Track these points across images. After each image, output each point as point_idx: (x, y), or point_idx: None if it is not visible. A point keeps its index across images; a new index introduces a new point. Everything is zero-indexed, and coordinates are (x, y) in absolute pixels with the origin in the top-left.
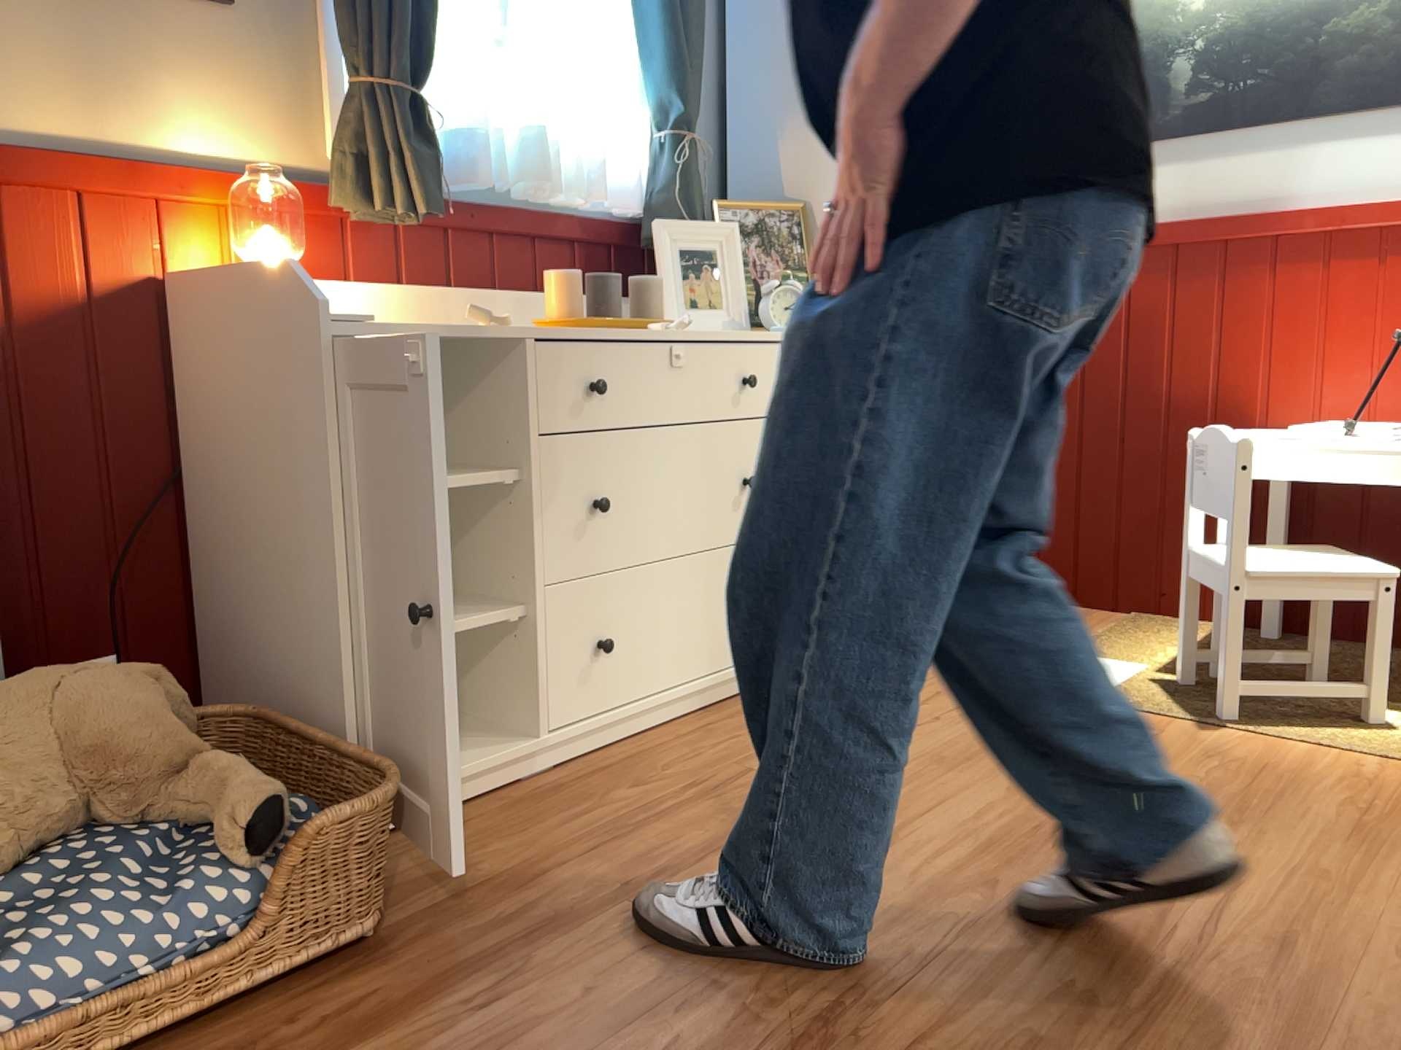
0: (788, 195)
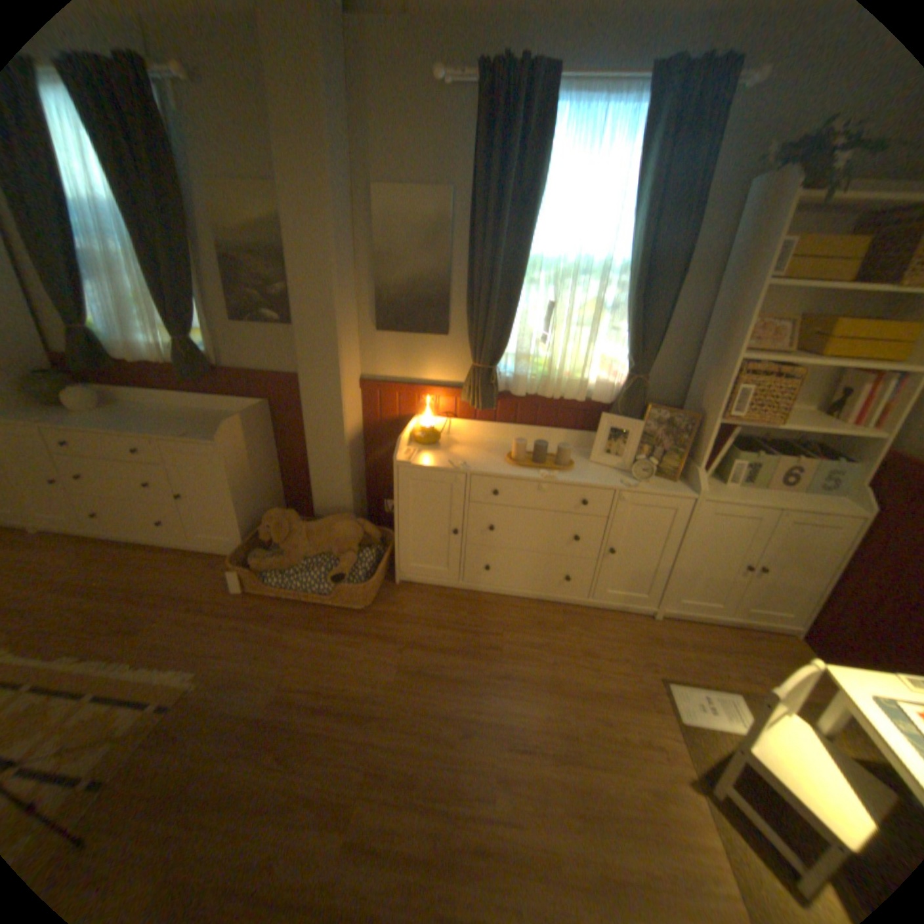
0: (702, 407)
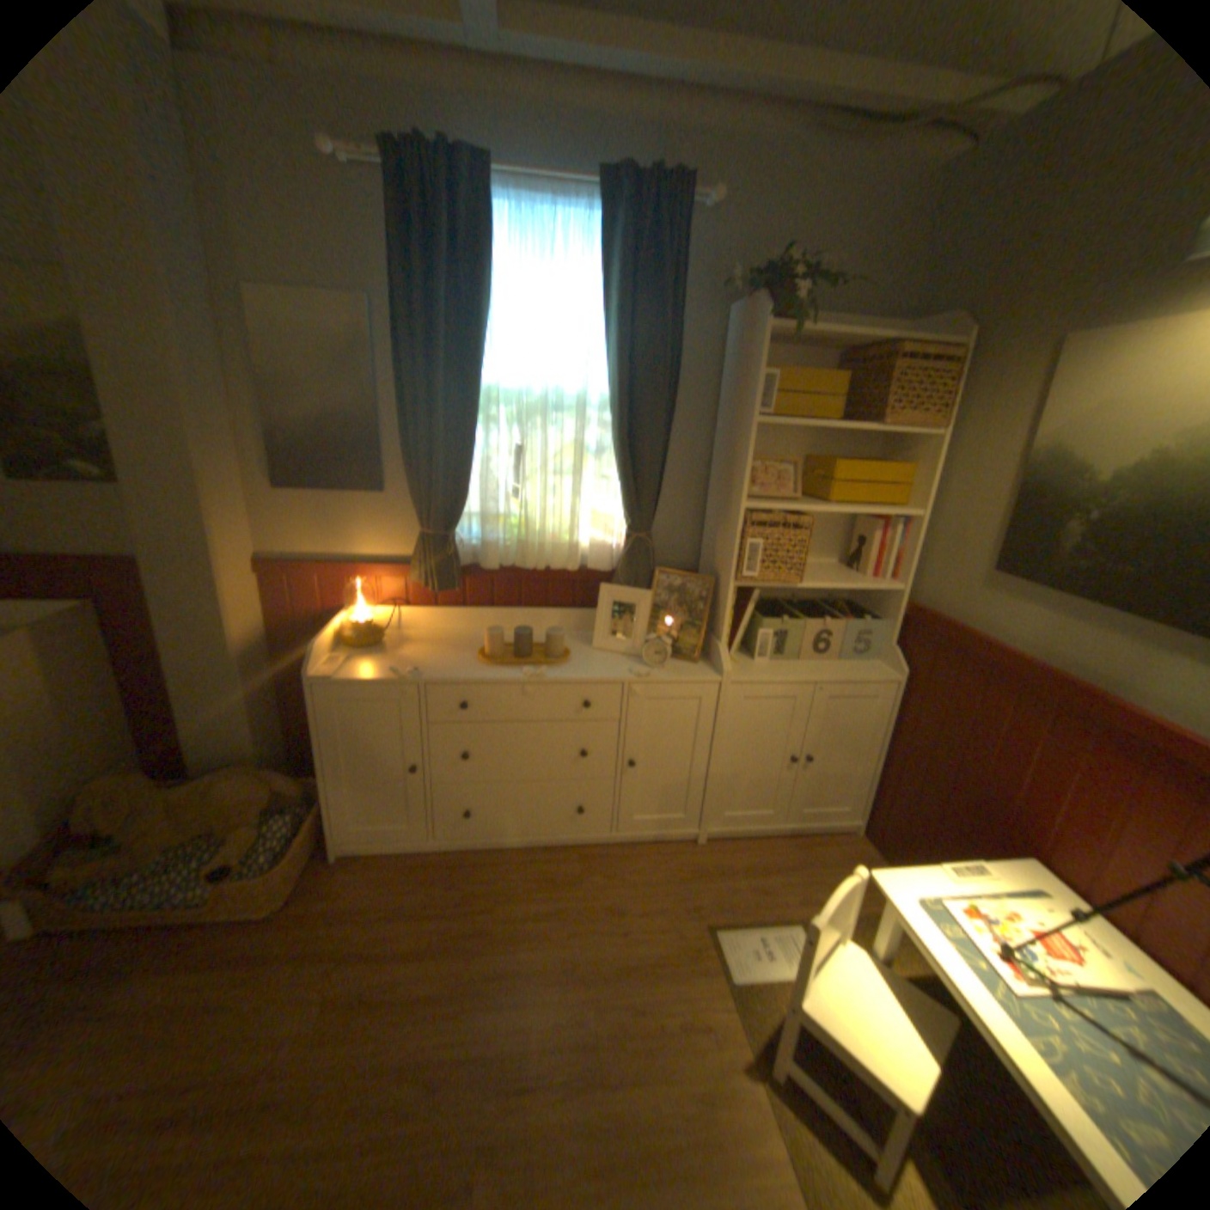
0: (714, 568)
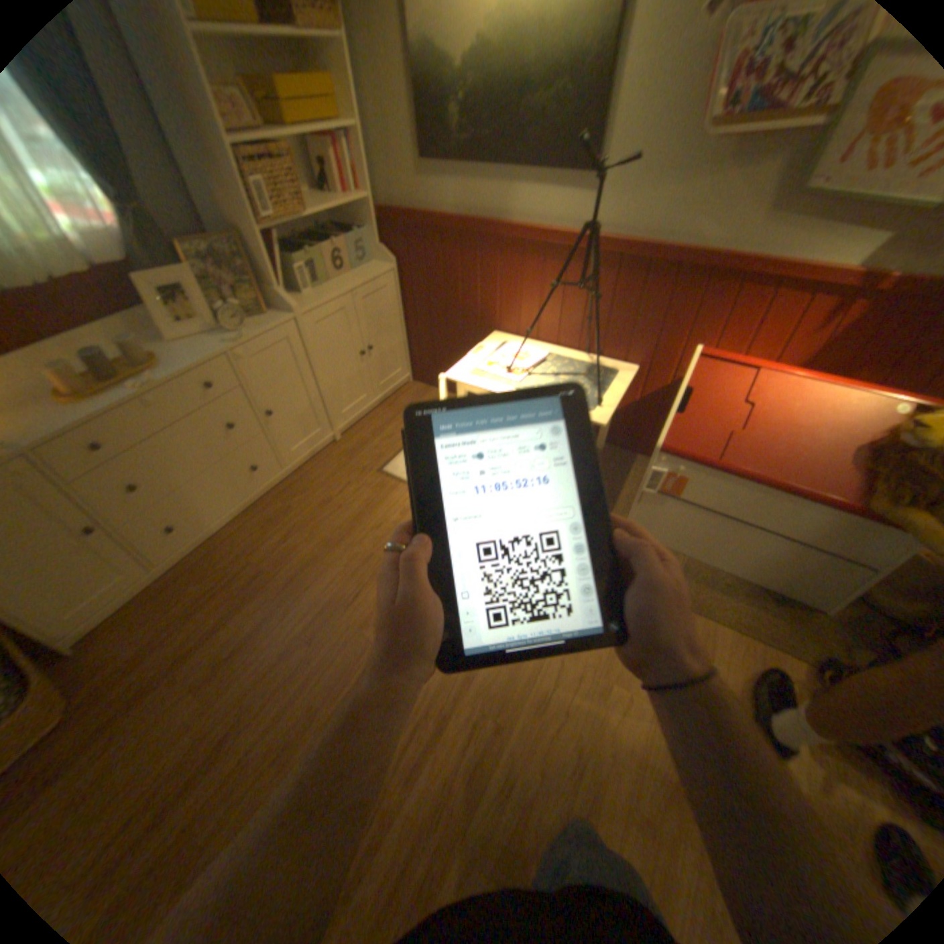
0: (228, 220)
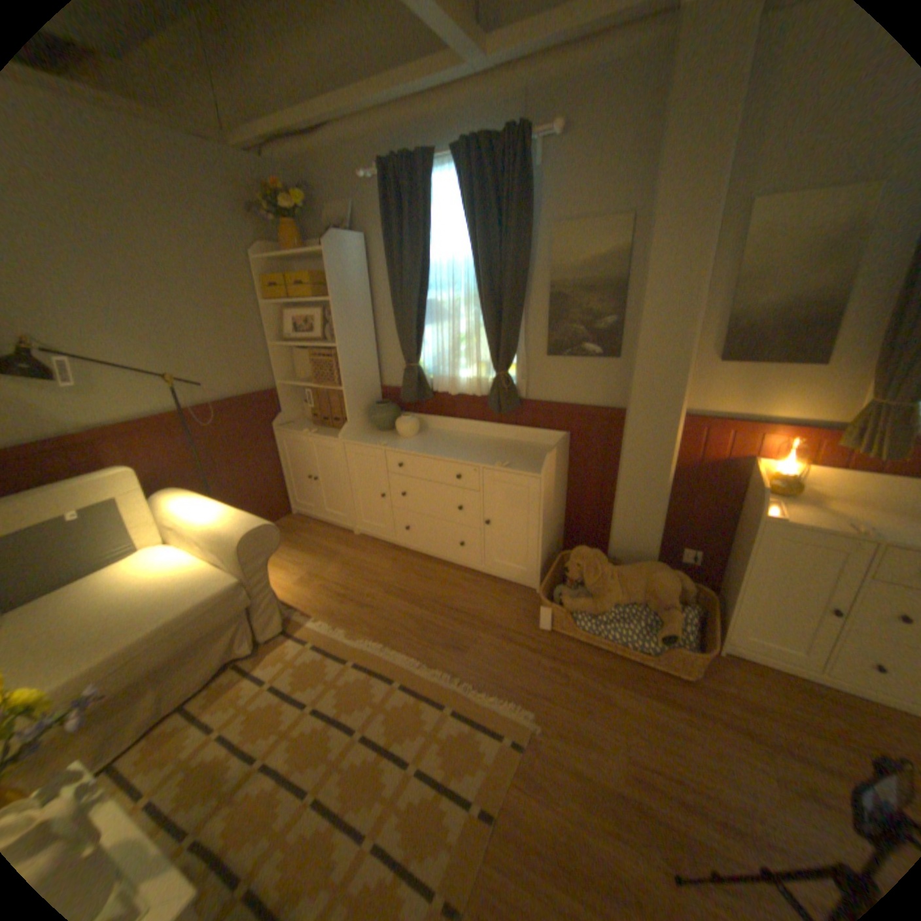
0: None
